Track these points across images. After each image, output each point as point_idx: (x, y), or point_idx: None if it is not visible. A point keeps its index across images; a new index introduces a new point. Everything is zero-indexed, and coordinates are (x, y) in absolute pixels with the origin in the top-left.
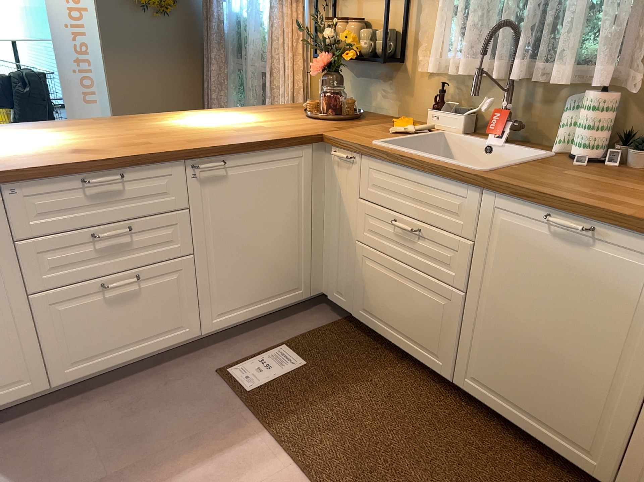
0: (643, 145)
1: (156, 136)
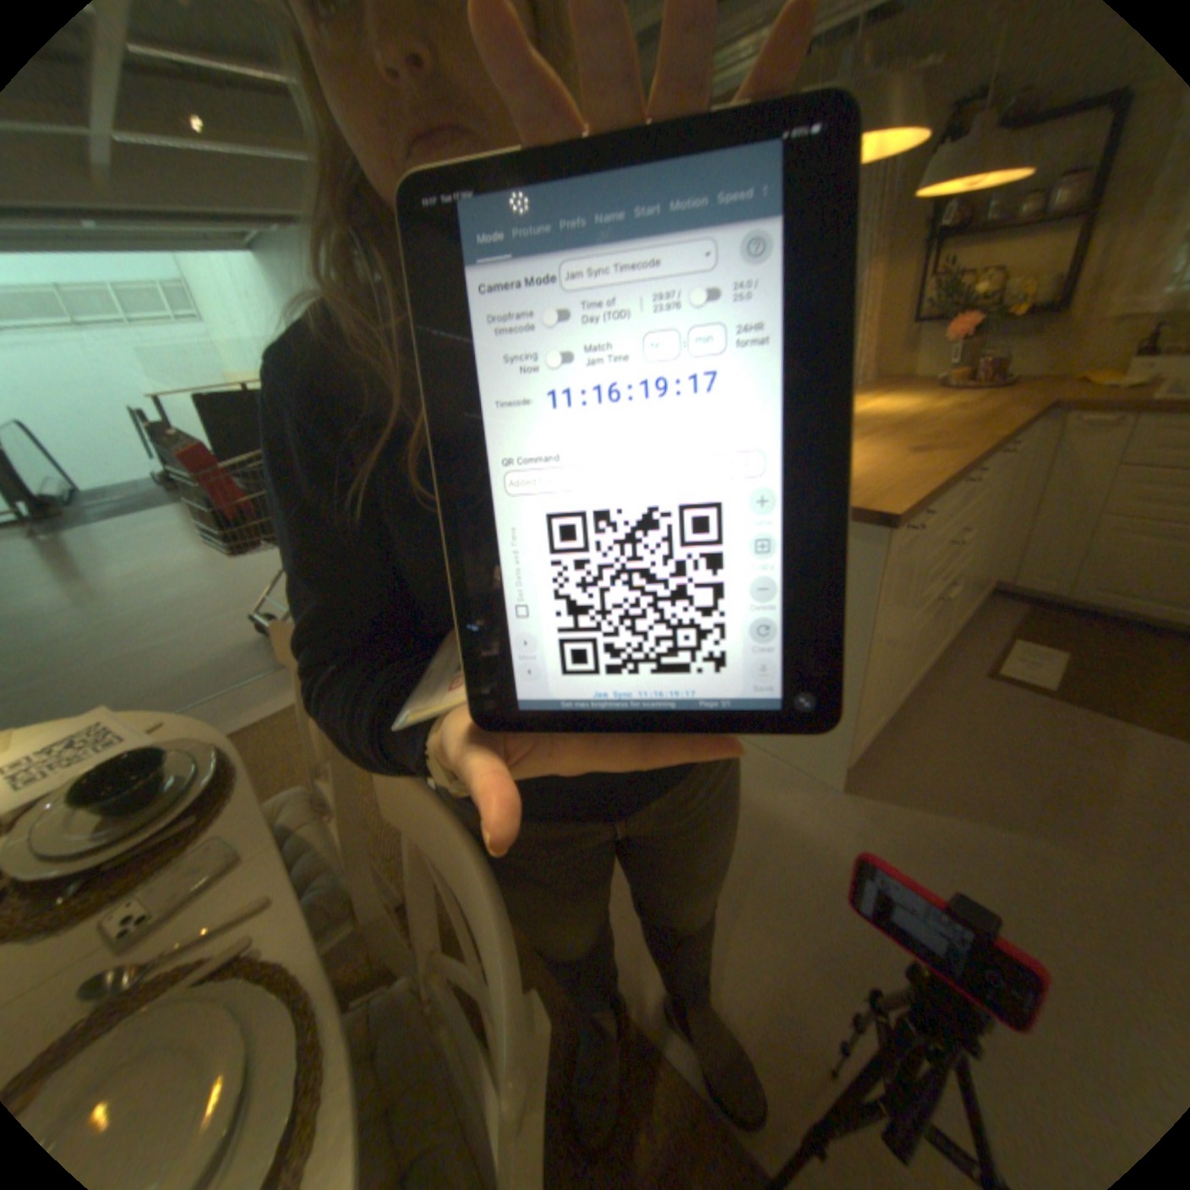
0: None
1: (910, 426)
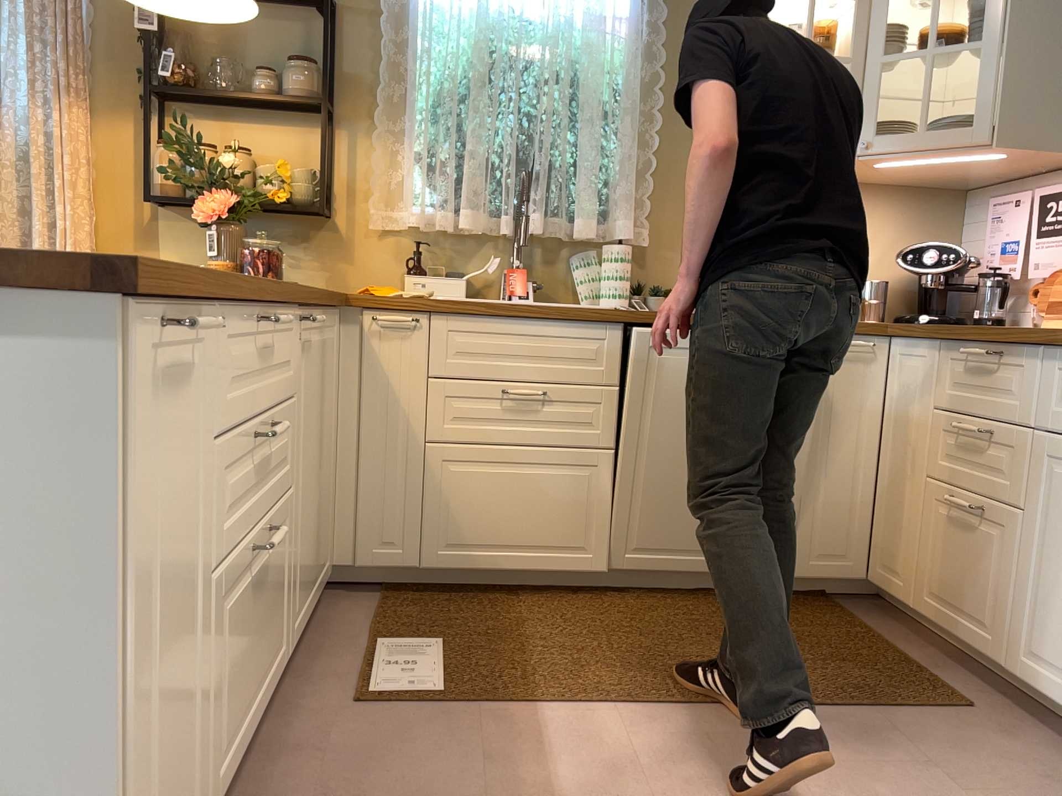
0: (662, 289)
1: None
